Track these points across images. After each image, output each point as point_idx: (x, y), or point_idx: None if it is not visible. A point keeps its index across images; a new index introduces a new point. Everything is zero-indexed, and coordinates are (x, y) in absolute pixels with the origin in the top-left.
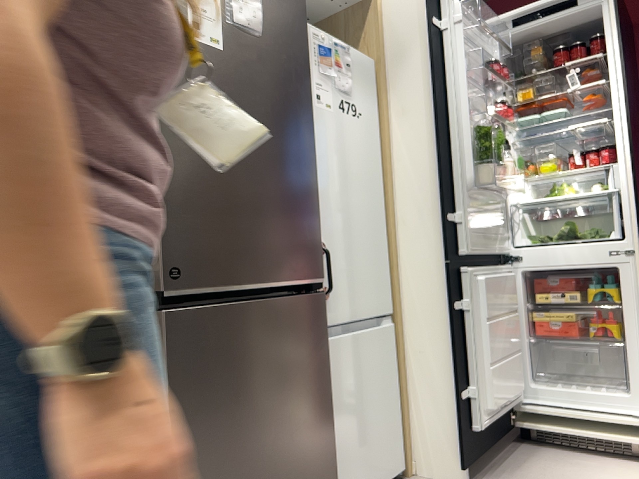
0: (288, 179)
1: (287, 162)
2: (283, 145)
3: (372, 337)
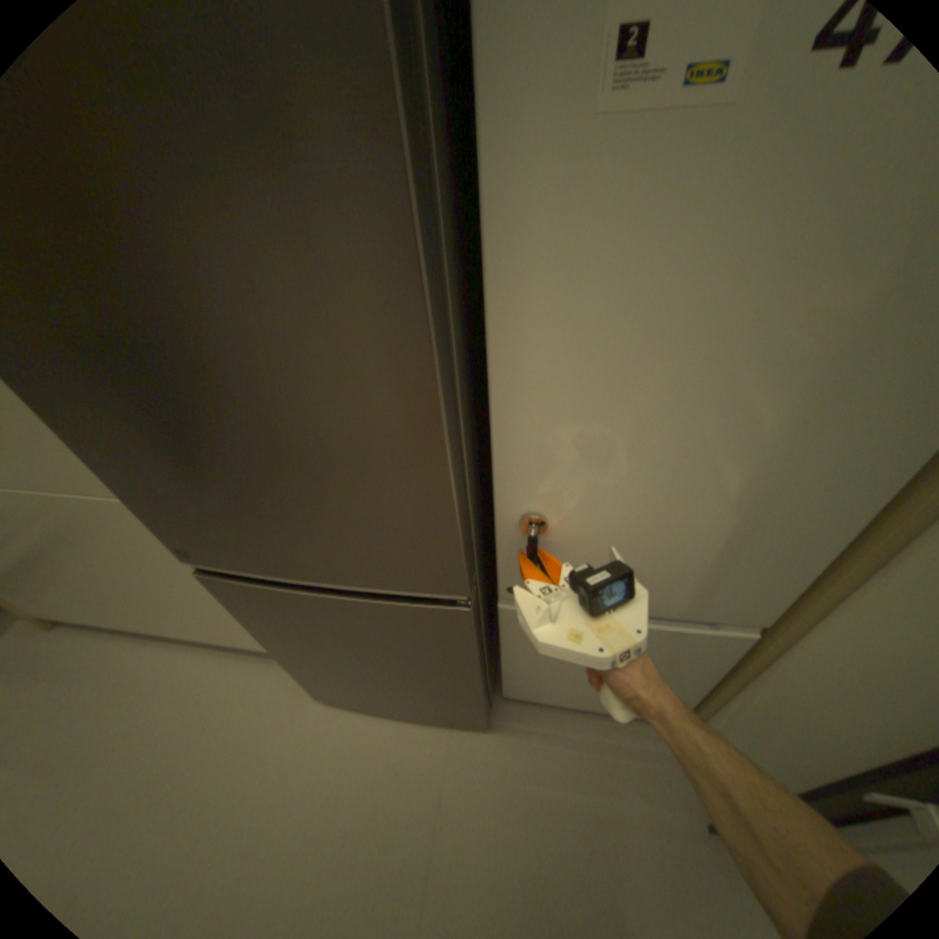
0: (334, 463)
1: (322, 432)
2: (294, 394)
3: (661, 633)
